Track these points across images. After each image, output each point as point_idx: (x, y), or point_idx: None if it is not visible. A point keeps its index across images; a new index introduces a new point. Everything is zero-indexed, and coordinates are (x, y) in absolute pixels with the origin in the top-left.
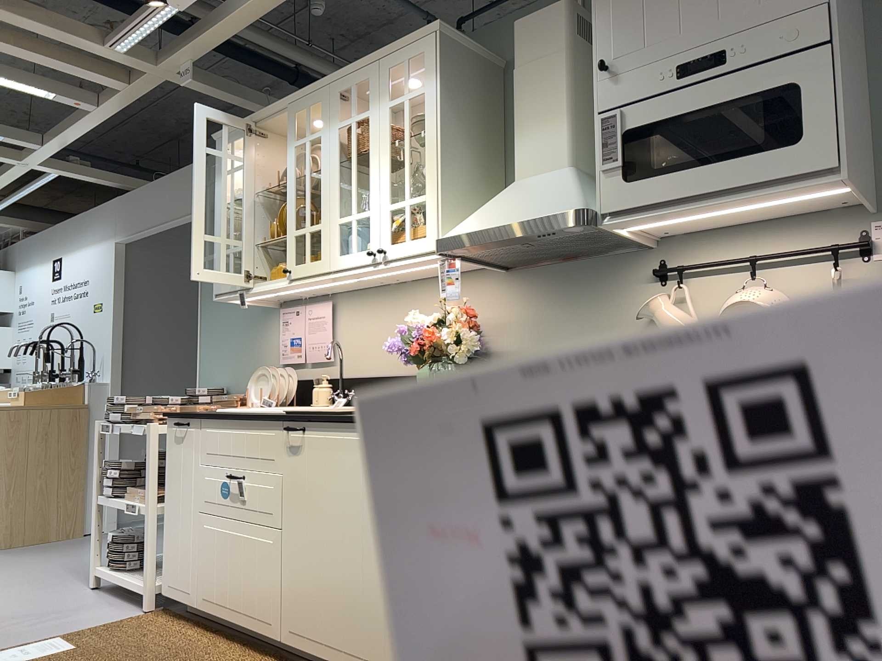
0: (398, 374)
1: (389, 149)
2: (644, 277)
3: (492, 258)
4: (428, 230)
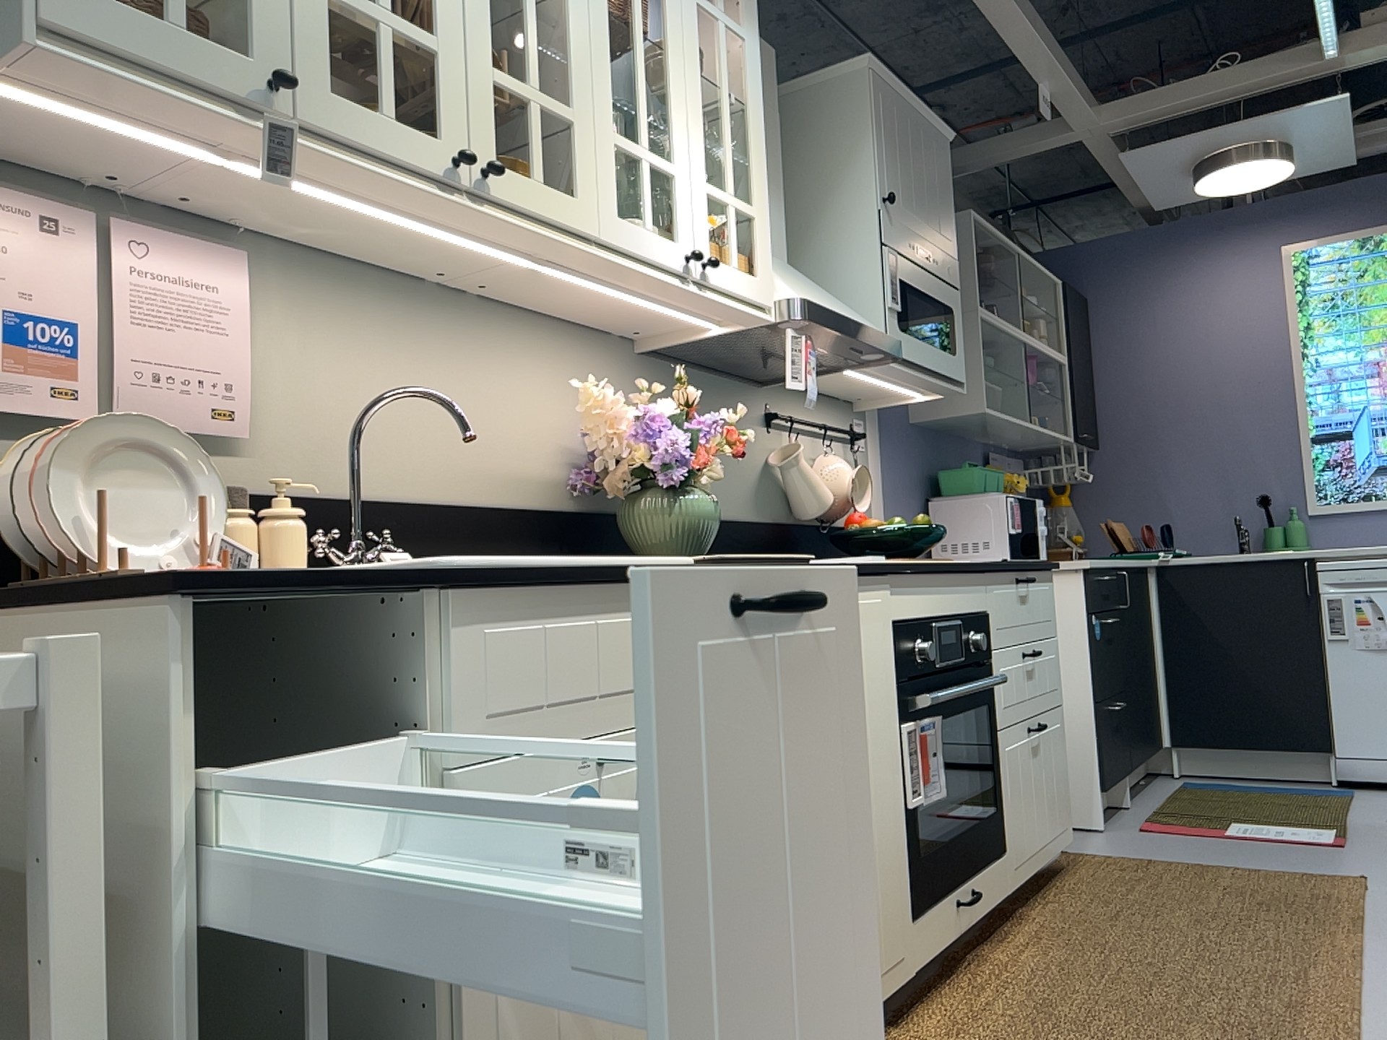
0: (459, 501)
1: (701, 80)
2: (761, 418)
3: (720, 339)
4: (757, 268)
